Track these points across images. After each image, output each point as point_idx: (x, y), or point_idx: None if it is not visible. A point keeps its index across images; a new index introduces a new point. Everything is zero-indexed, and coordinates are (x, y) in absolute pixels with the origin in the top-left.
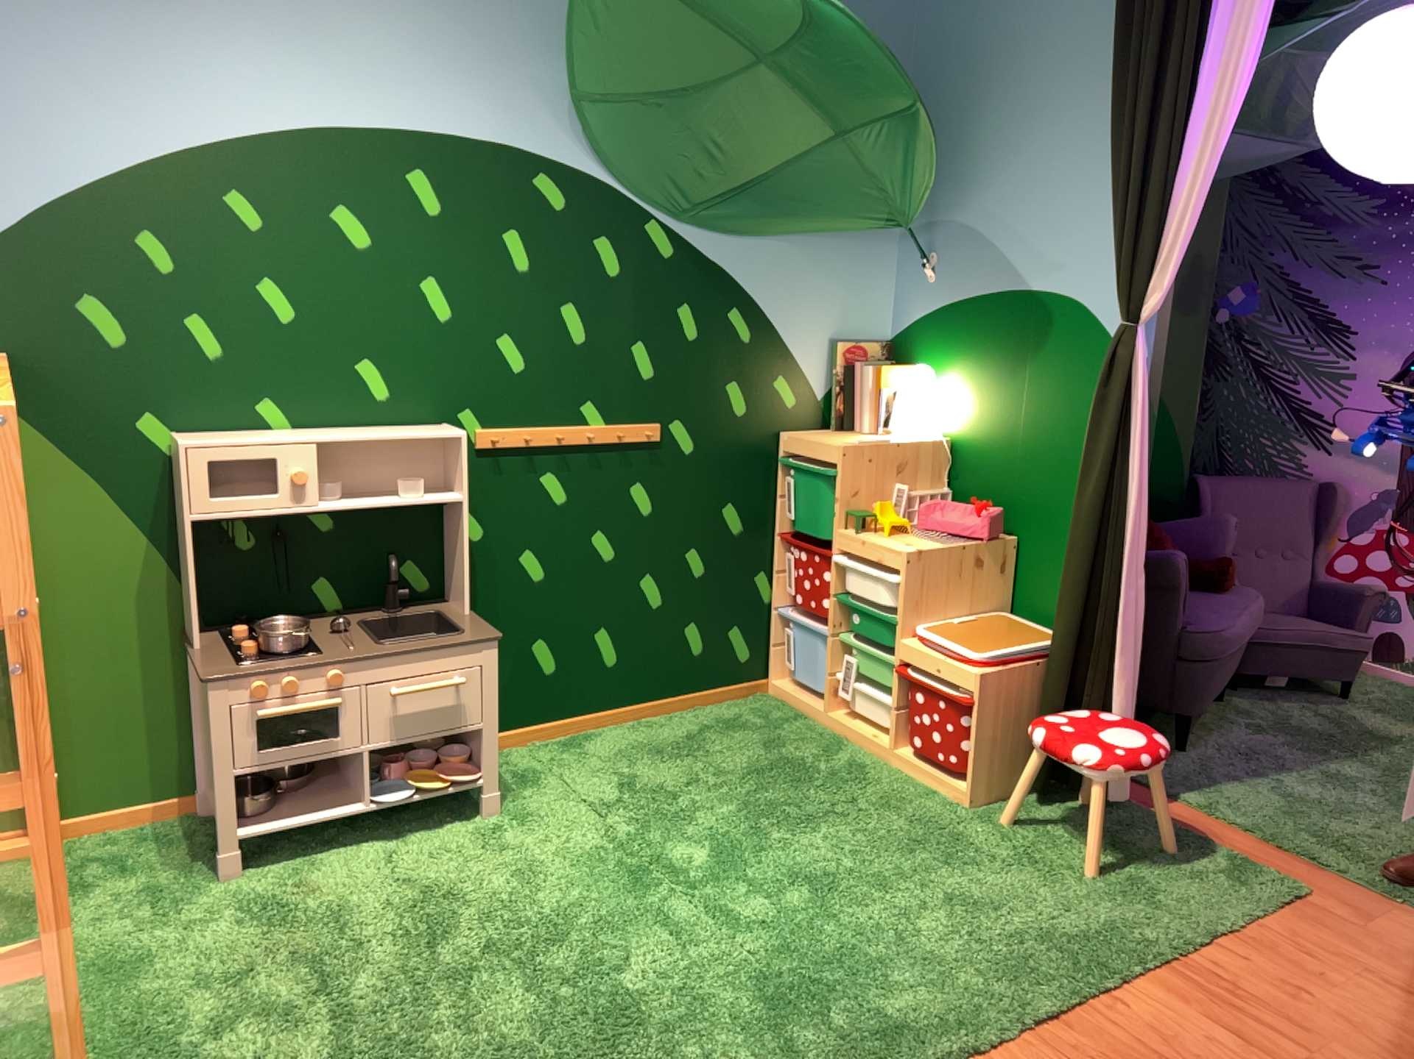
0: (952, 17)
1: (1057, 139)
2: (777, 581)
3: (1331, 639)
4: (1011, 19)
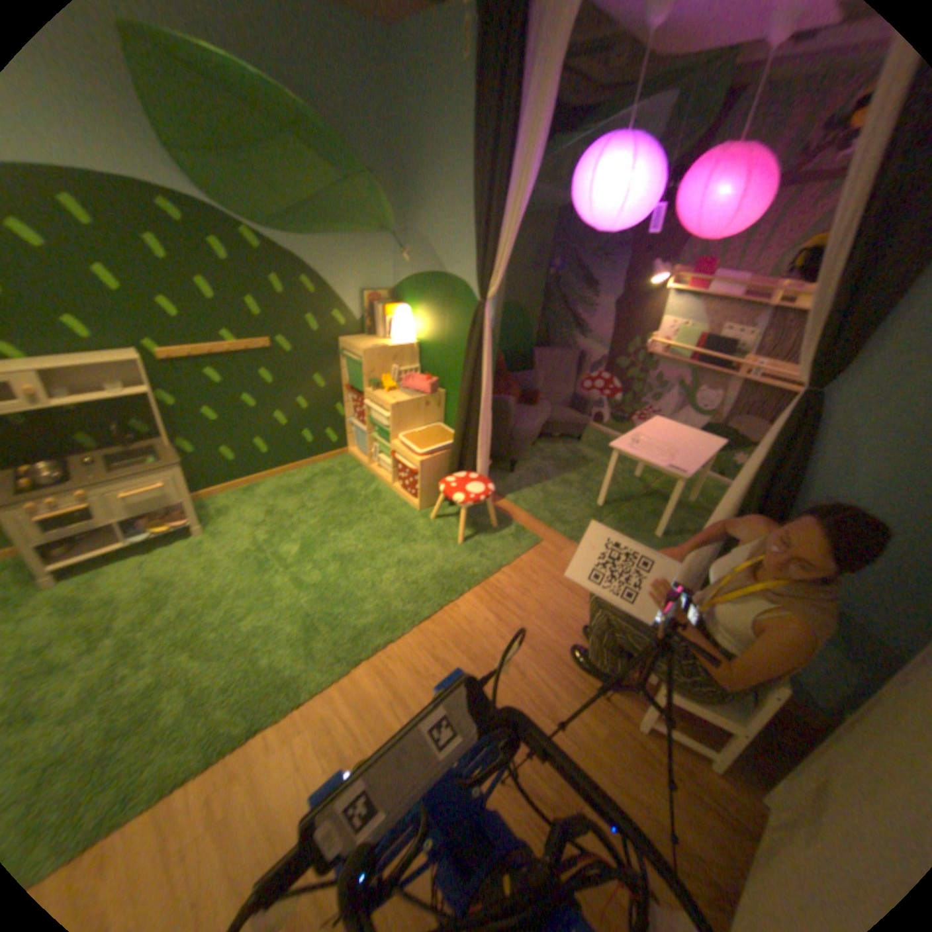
0: (409, 99)
1: (459, 187)
2: (347, 408)
3: (580, 422)
4: (437, 106)
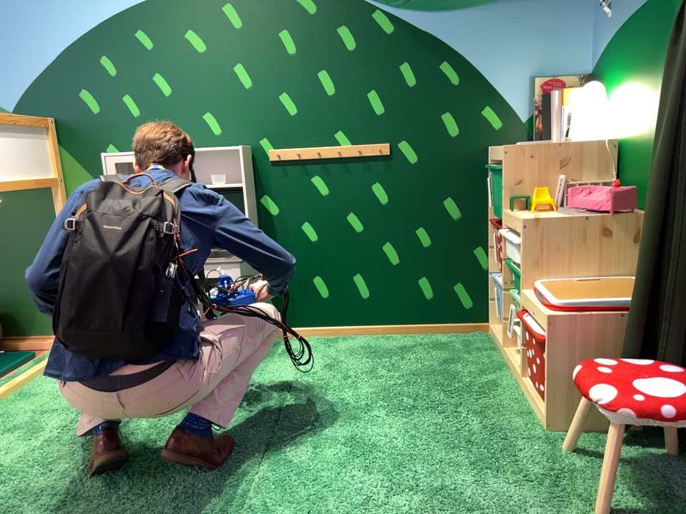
0: None
1: None
2: (493, 253)
3: None
4: None
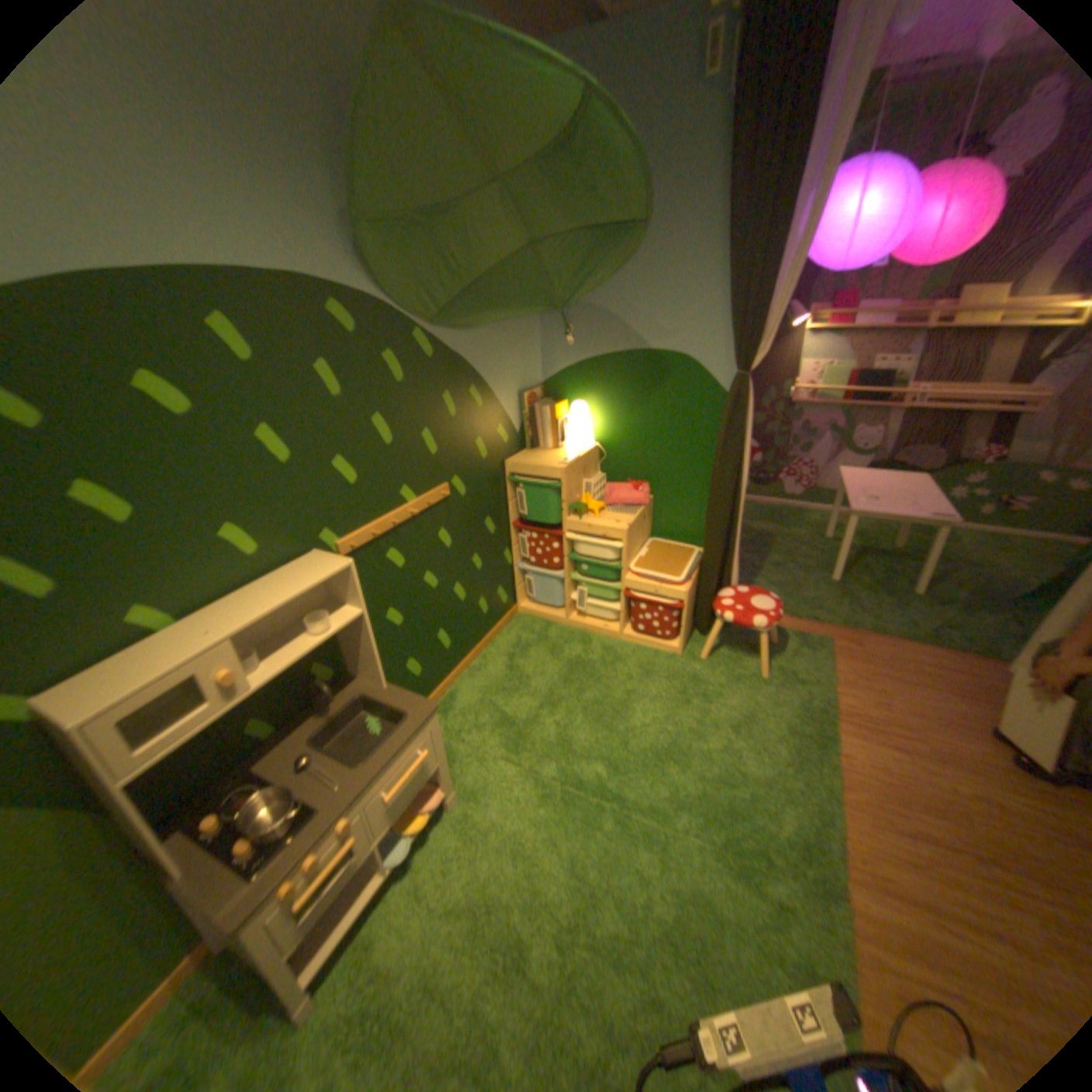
0: None
1: (673, 238)
2: (516, 550)
3: None
4: None
